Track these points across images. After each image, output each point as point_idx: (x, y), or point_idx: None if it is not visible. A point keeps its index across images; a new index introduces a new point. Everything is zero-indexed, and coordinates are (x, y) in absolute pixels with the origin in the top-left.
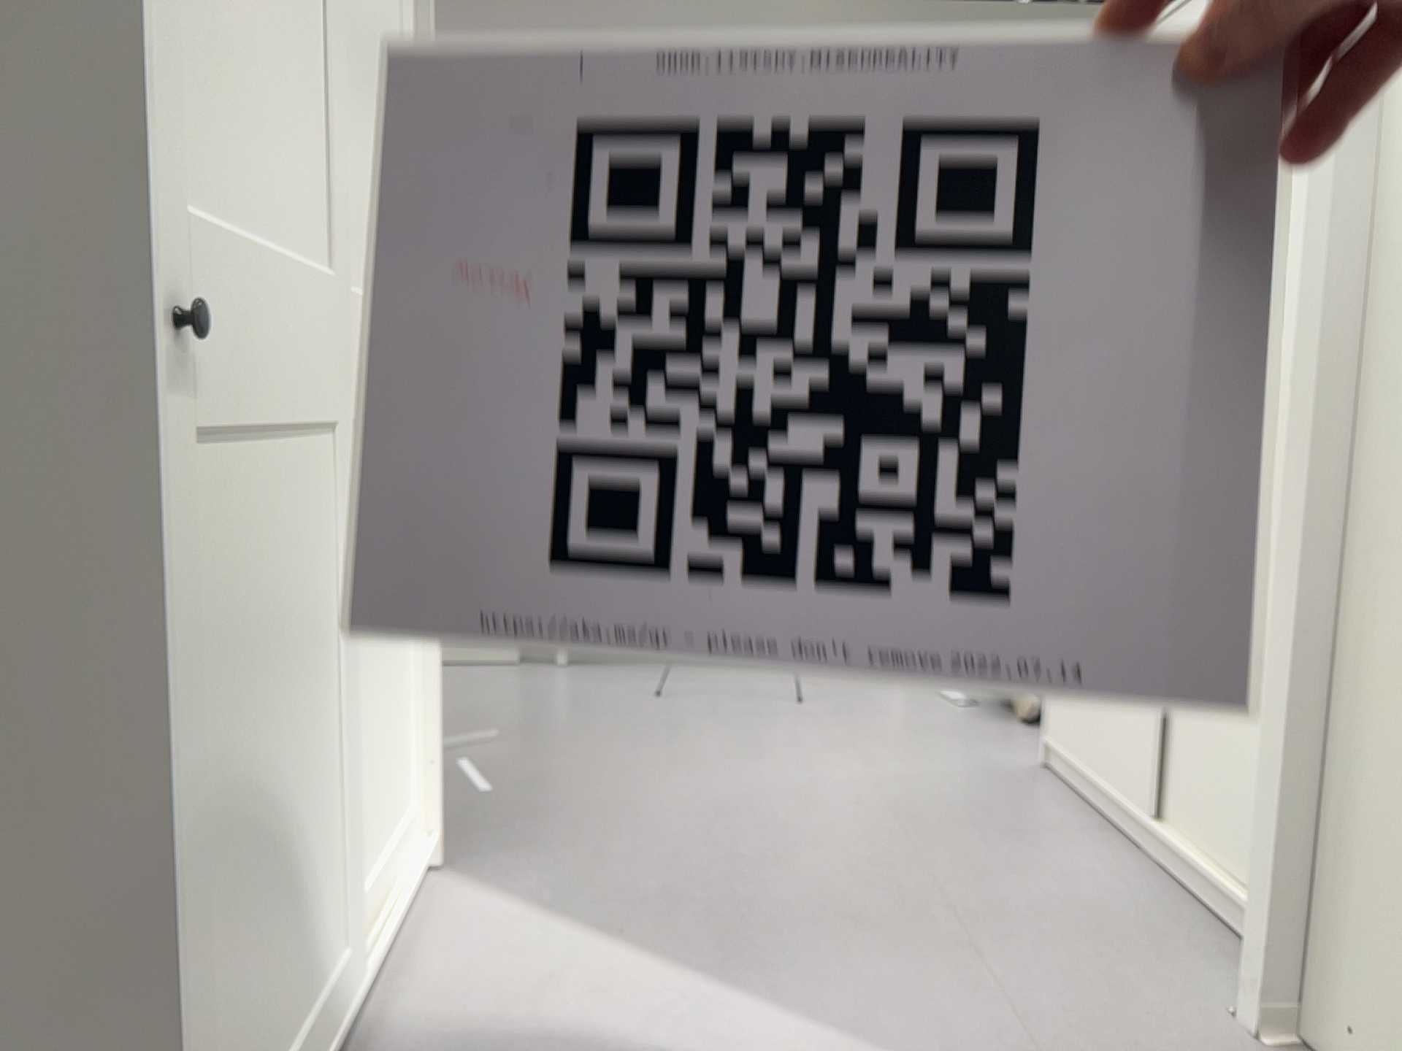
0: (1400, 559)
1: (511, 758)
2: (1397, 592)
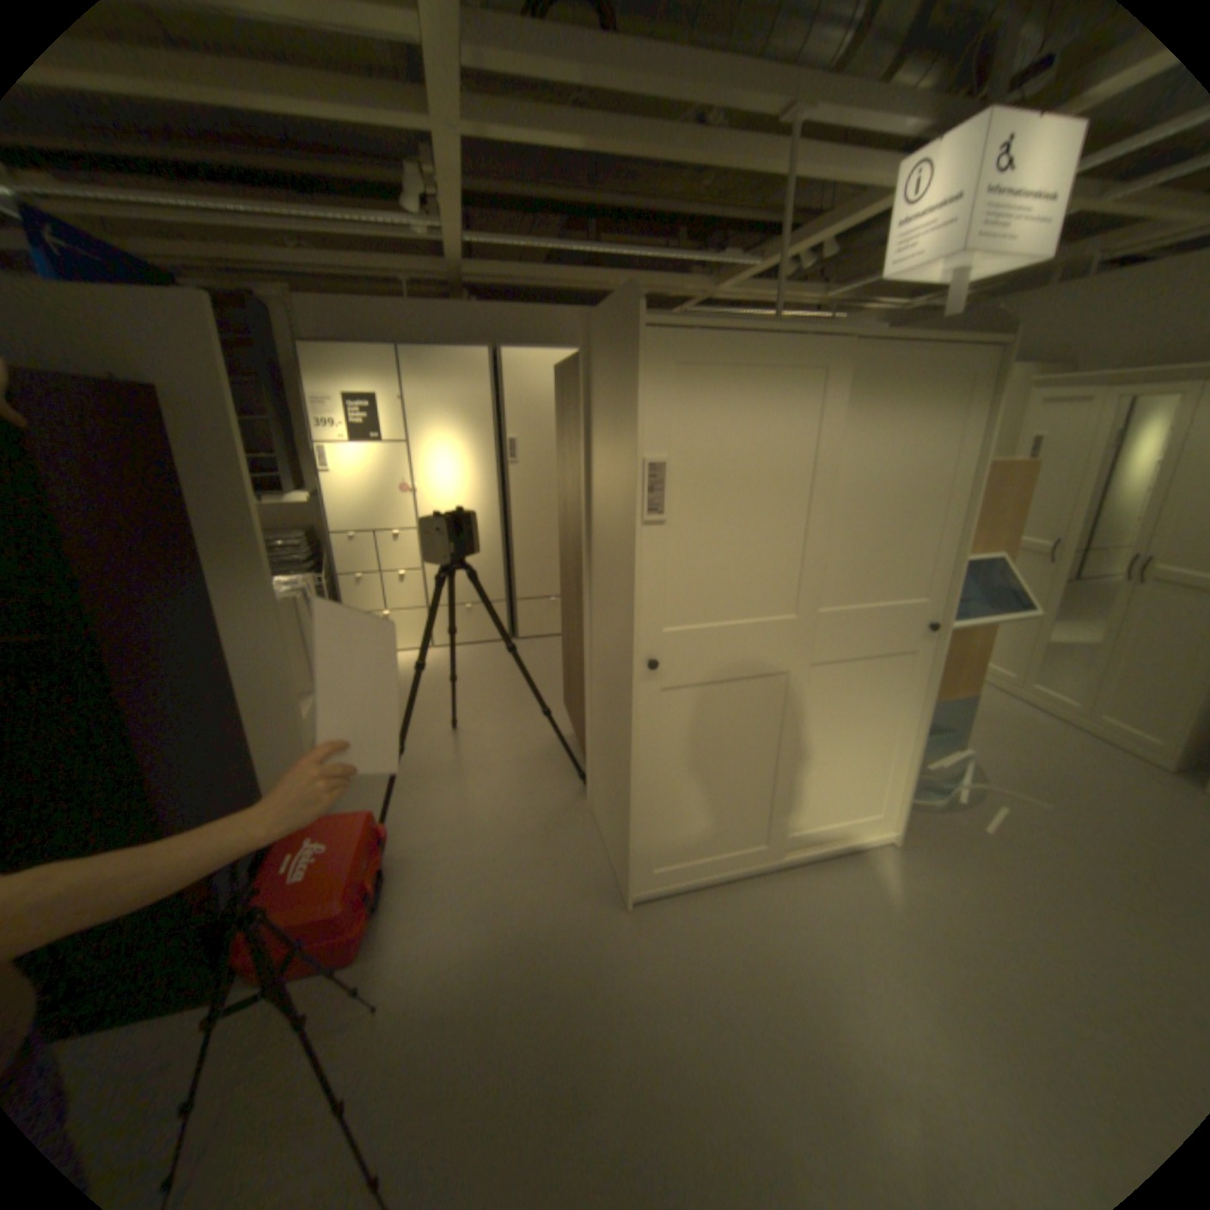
0: None
1: (1041, 828)
2: None
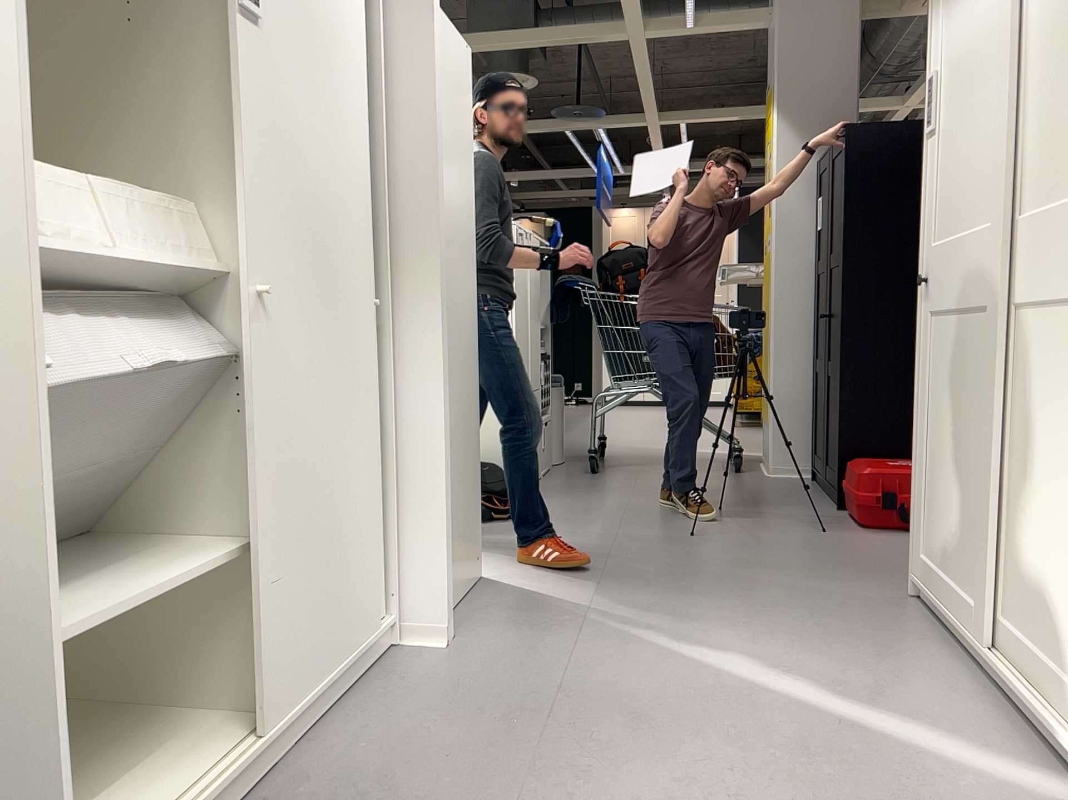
0: (443, 362)
1: None
2: (443, 377)
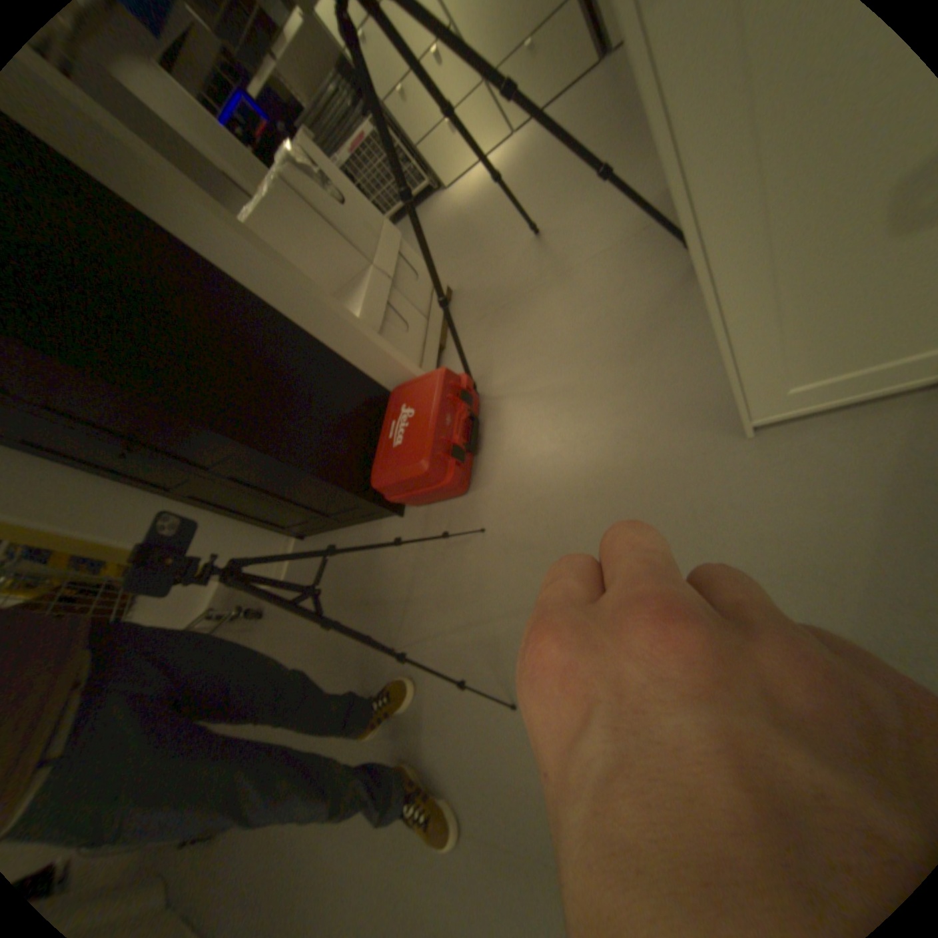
0: None
1: None
2: None
